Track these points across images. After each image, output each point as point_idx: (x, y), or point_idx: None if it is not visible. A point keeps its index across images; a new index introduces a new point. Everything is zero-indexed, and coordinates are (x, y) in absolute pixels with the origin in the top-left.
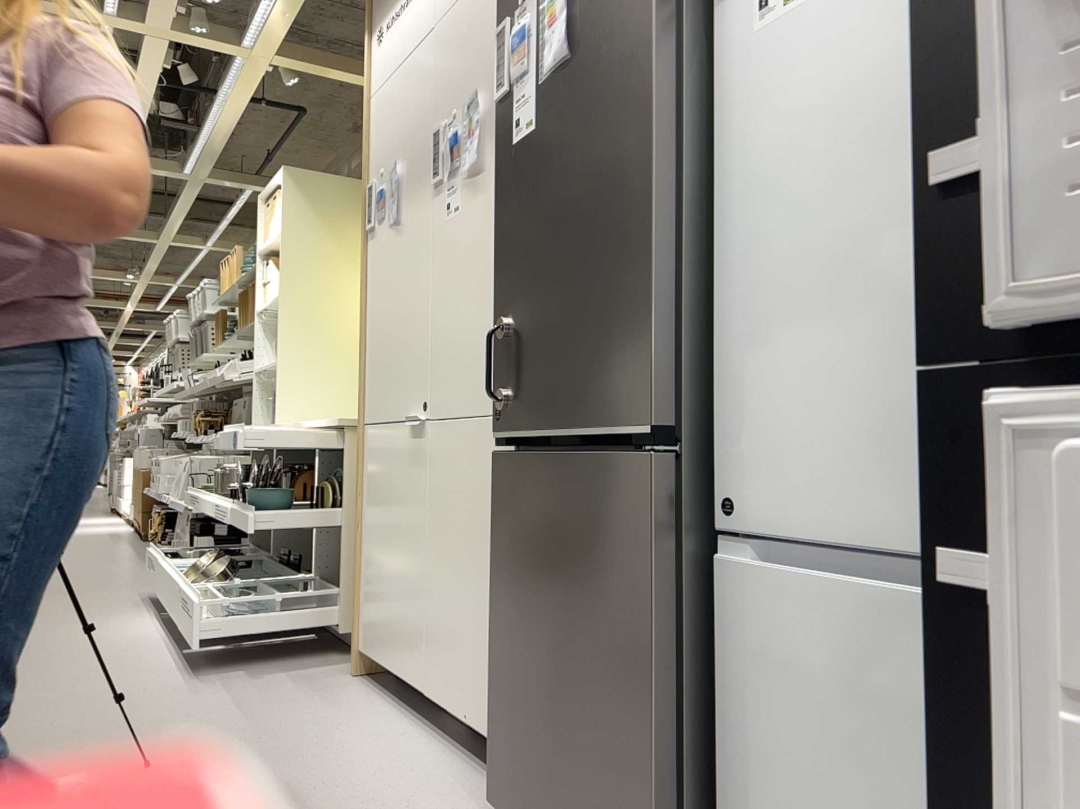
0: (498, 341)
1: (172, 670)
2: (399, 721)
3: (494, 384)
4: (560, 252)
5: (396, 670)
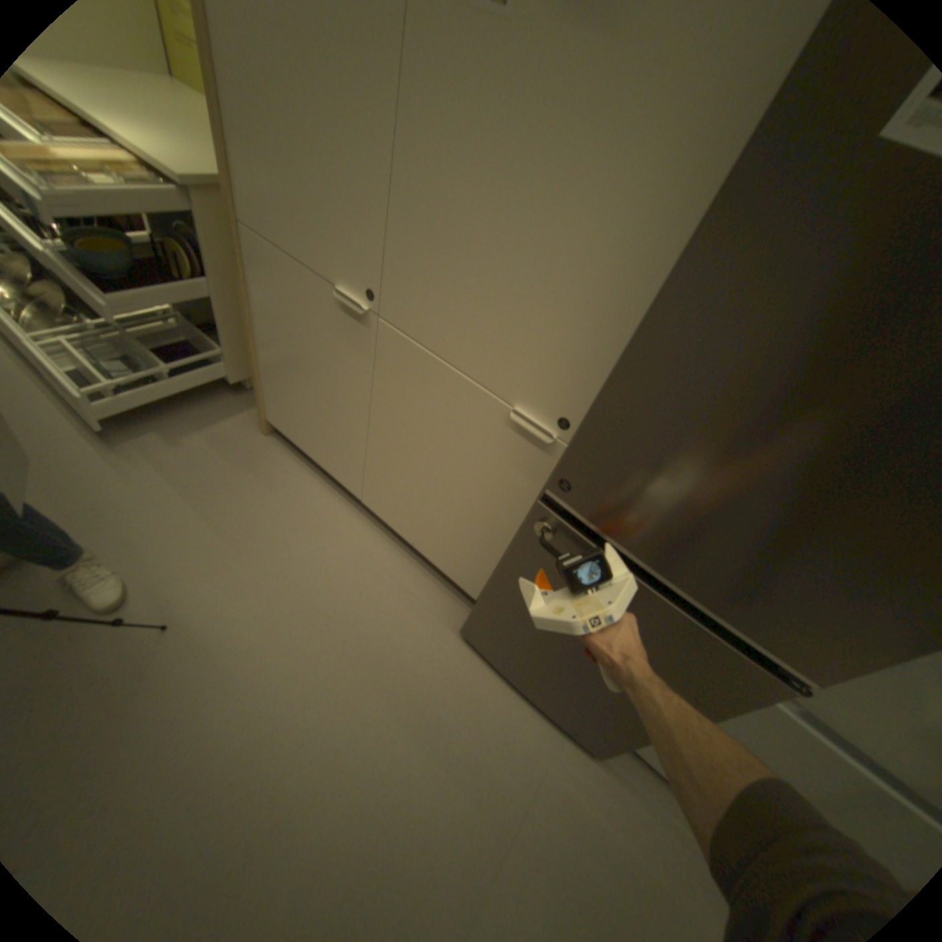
0: (606, 420)
1: (76, 436)
2: (338, 505)
3: (570, 447)
4: (841, 460)
5: (325, 465)
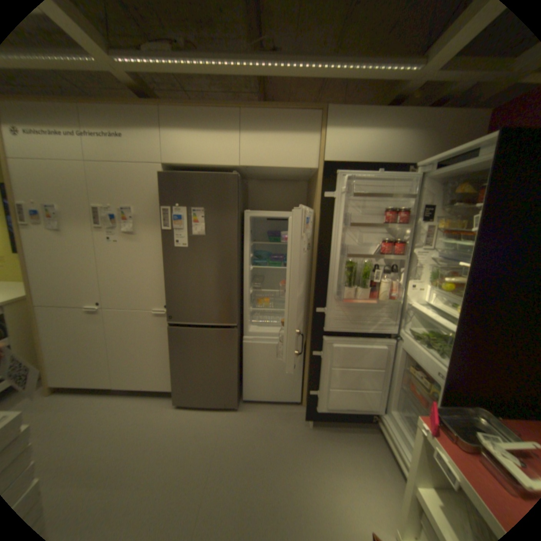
0: (168, 297)
1: None
2: (99, 400)
3: (166, 308)
4: (202, 282)
5: (87, 386)
